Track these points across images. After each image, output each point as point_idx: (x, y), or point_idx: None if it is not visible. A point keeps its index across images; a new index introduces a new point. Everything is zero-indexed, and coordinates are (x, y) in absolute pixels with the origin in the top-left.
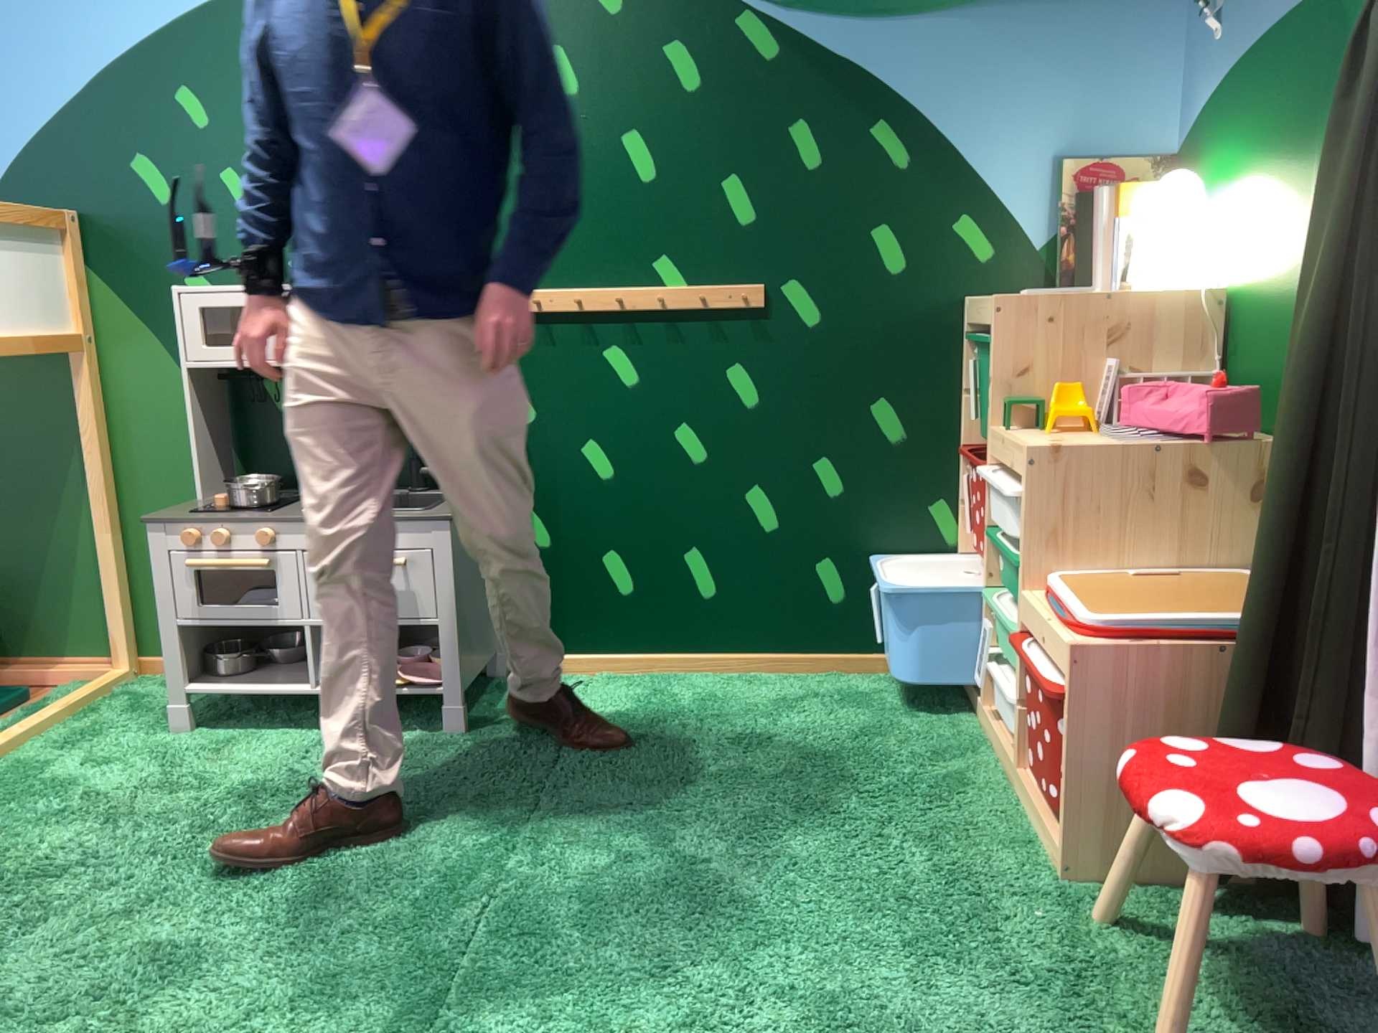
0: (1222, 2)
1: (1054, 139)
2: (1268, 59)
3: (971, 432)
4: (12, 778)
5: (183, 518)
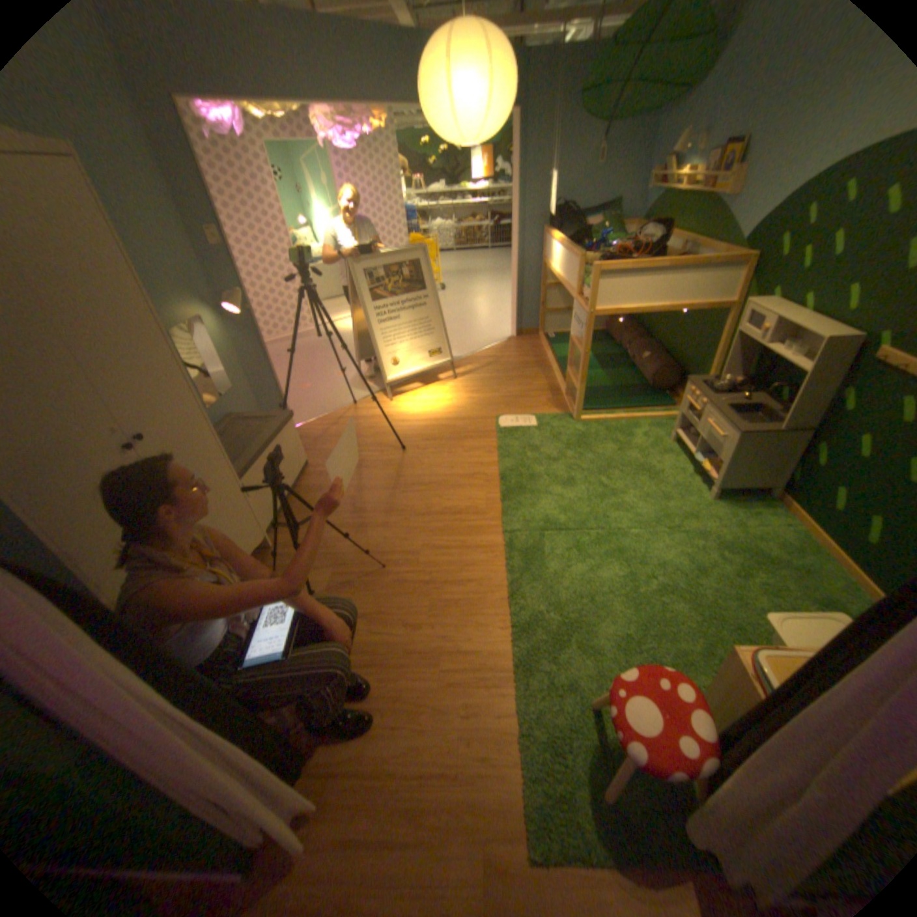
0: None
1: None
2: None
3: None
4: (629, 427)
5: (693, 384)
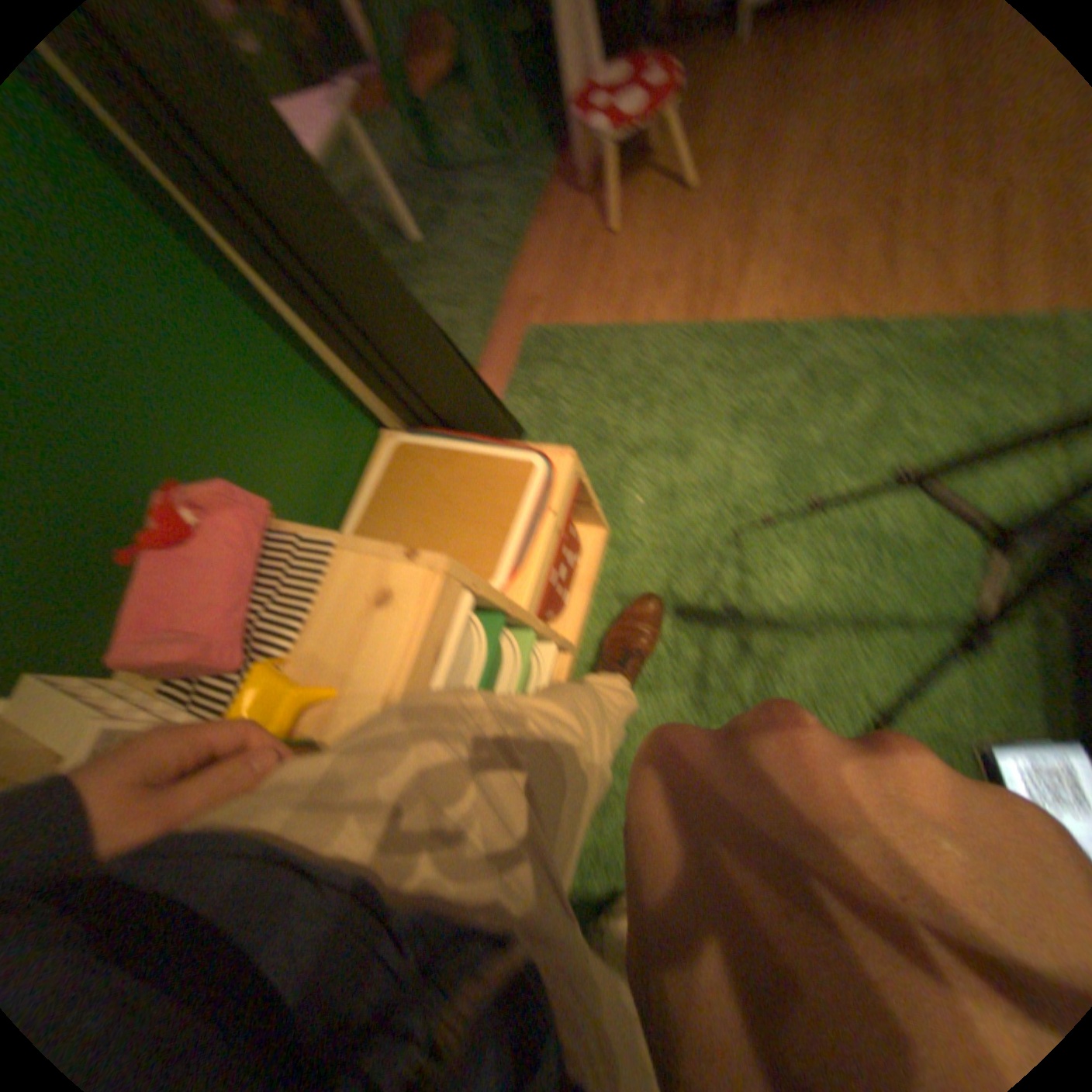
0: None
1: None
2: None
3: None
4: None
5: None
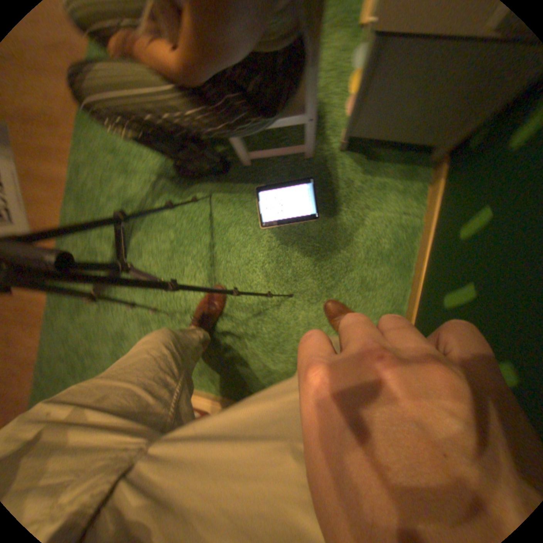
0: None
1: None
2: None
3: None
4: None
5: None
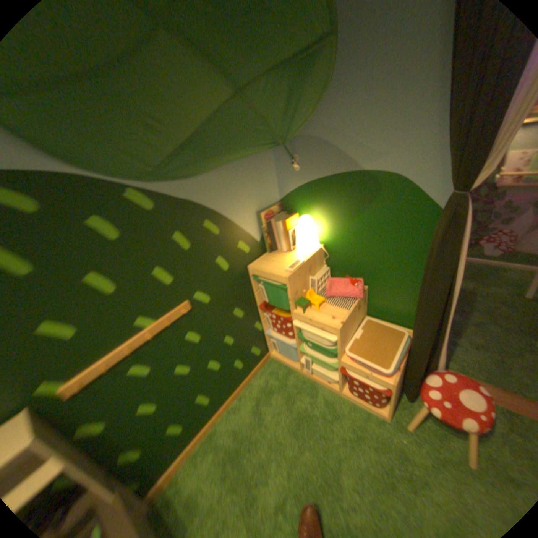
0: (299, 158)
1: (255, 206)
2: (332, 183)
3: (260, 301)
4: None
5: None
